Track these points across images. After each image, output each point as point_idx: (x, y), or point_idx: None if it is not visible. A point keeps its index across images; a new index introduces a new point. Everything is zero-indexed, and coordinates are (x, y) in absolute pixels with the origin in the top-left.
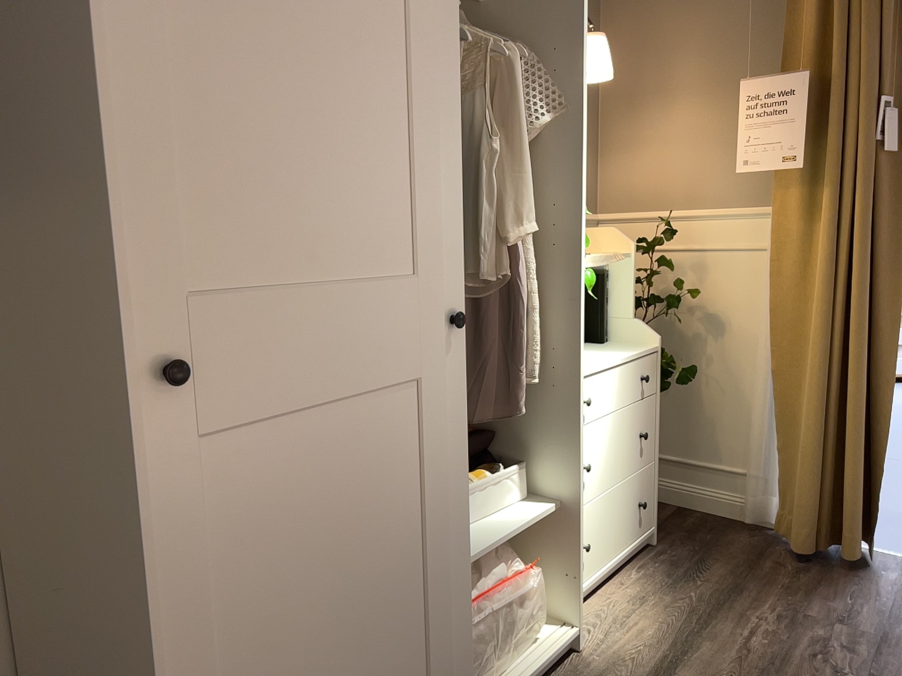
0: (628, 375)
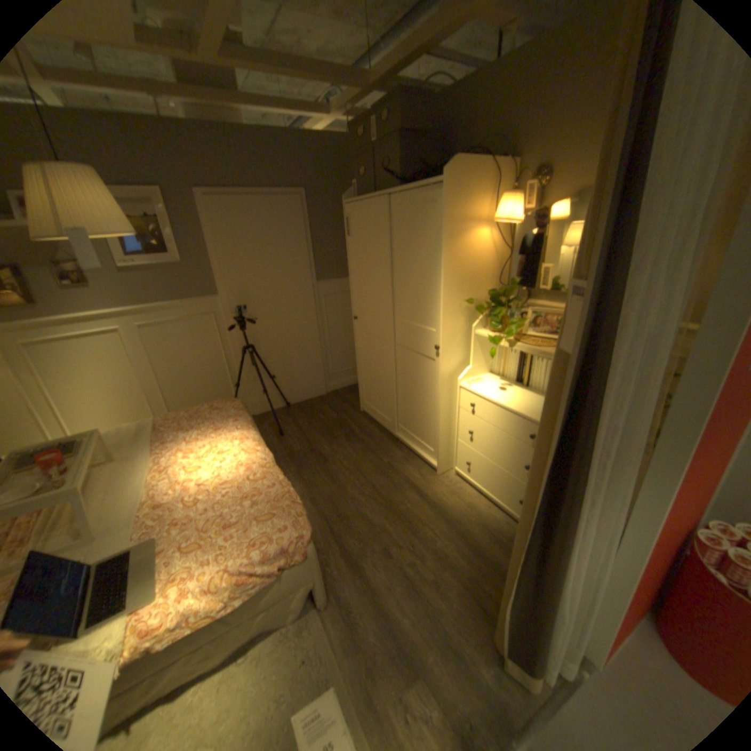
0: (520, 425)
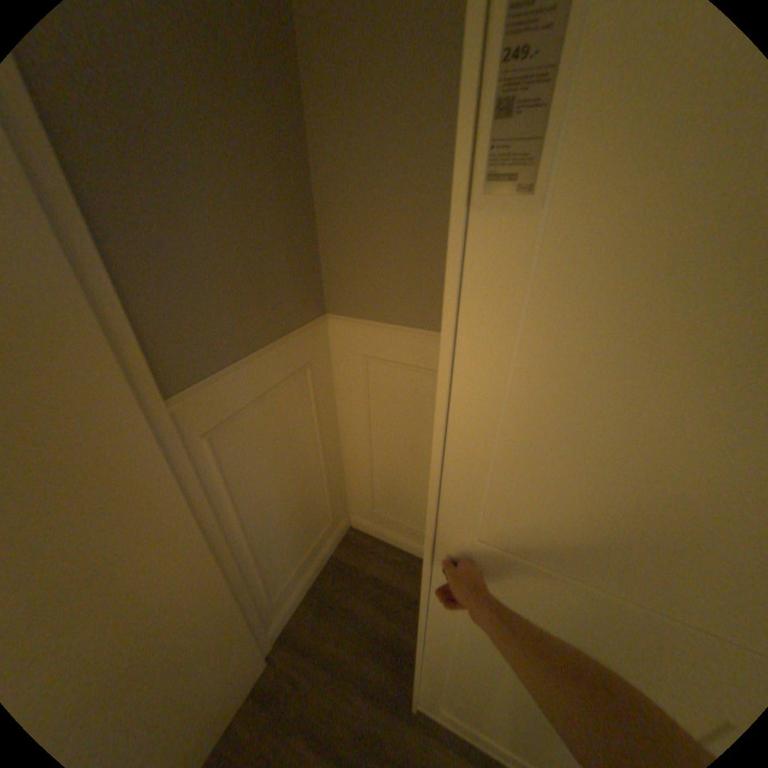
0: None
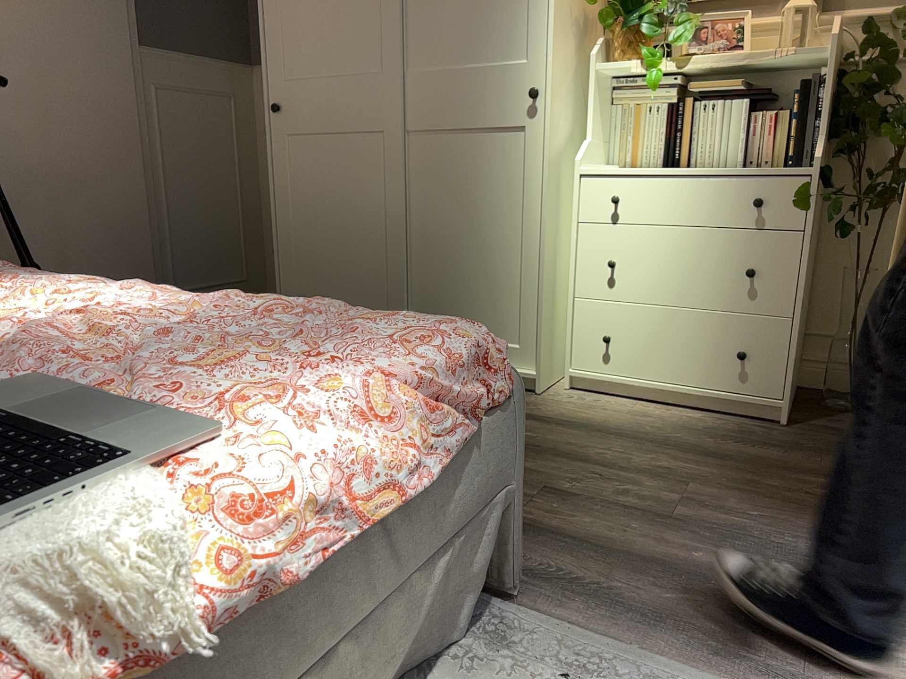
0: (729, 194)
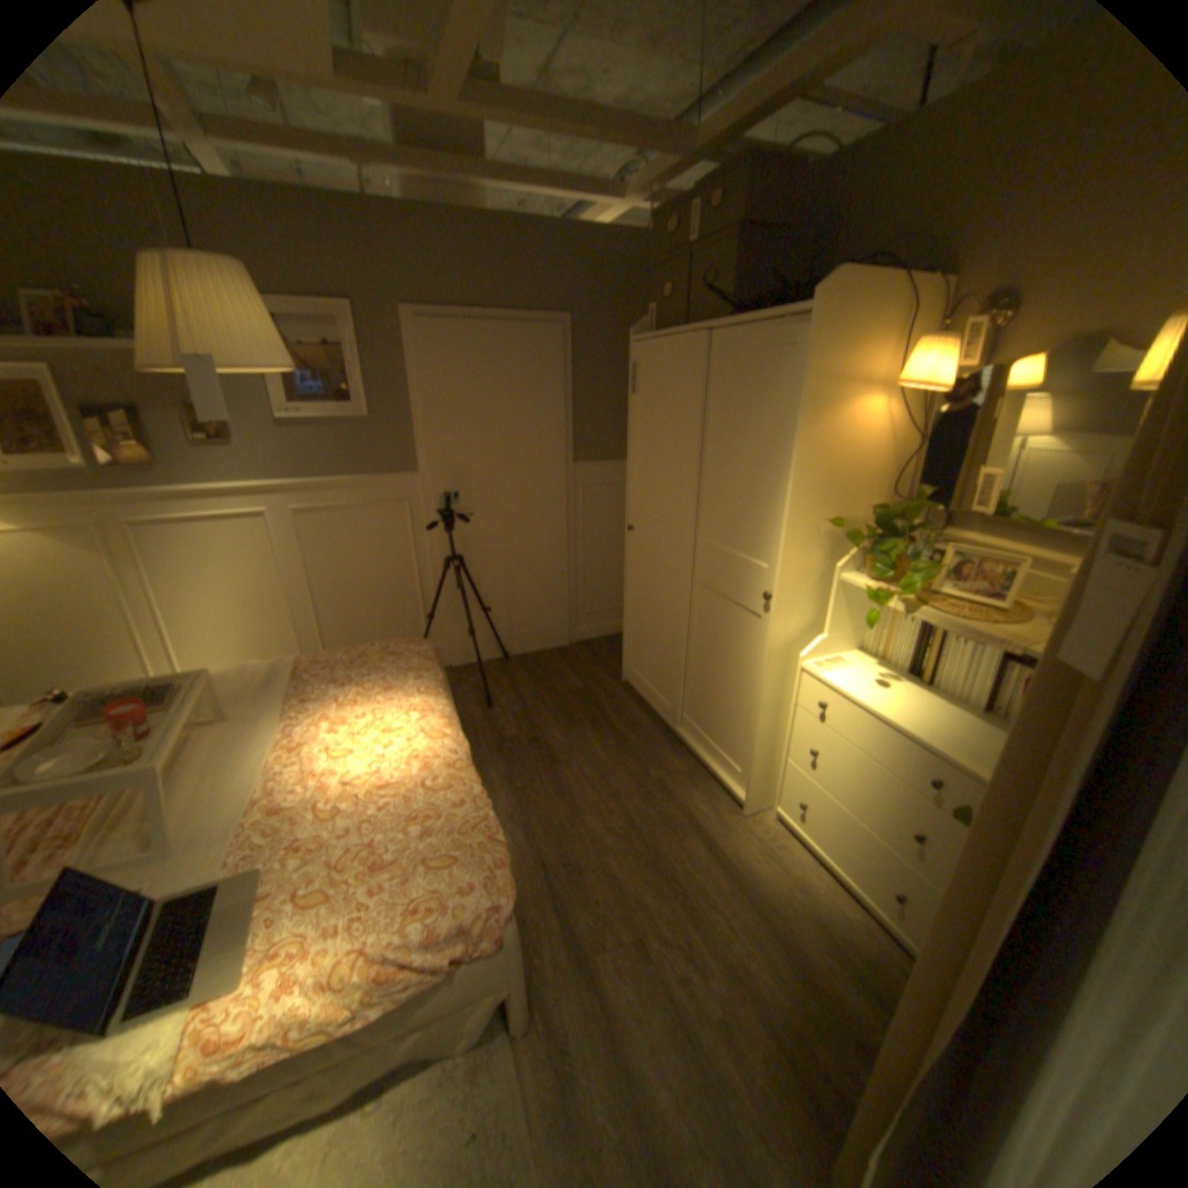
0: (915, 757)
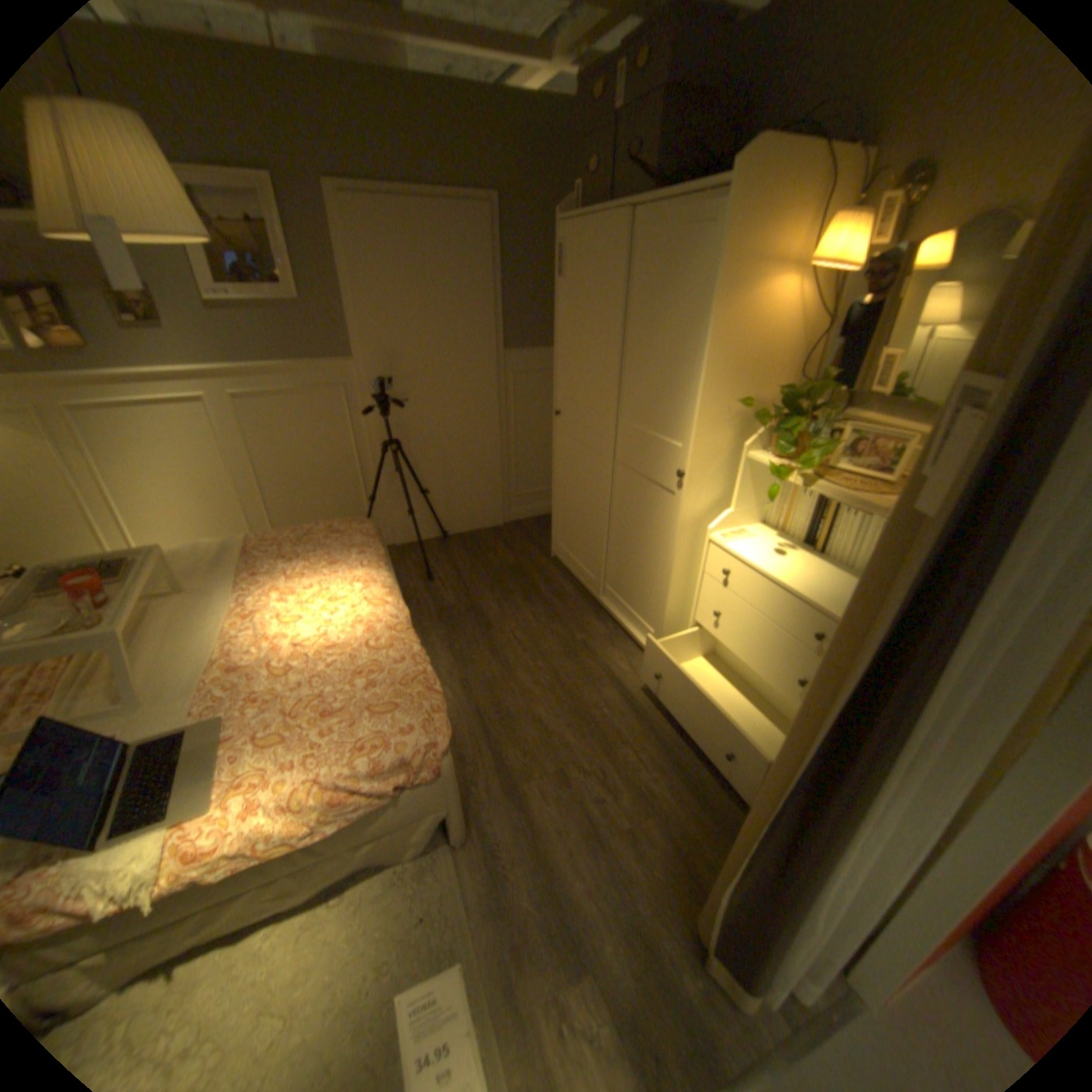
0: (803, 615)
